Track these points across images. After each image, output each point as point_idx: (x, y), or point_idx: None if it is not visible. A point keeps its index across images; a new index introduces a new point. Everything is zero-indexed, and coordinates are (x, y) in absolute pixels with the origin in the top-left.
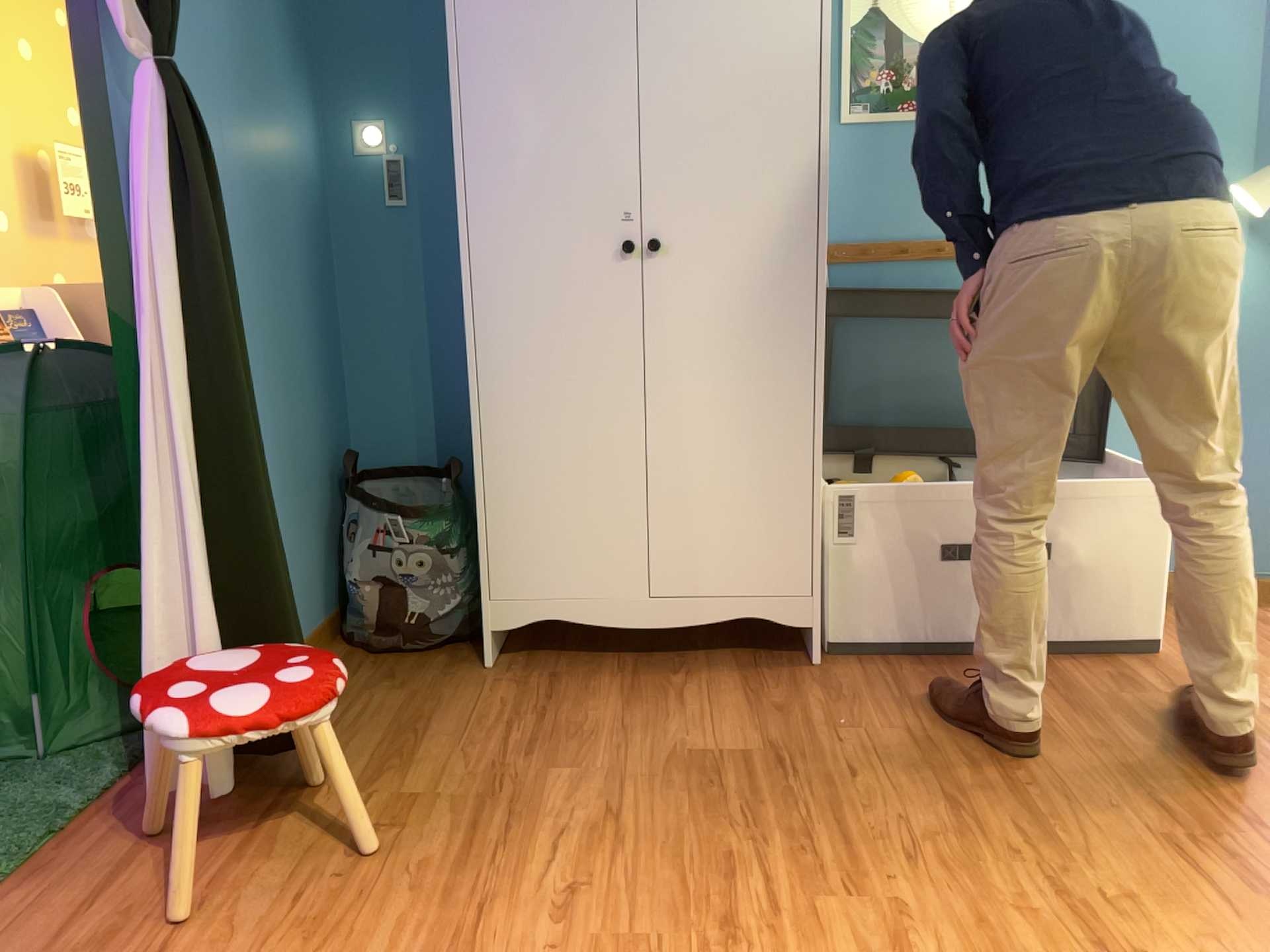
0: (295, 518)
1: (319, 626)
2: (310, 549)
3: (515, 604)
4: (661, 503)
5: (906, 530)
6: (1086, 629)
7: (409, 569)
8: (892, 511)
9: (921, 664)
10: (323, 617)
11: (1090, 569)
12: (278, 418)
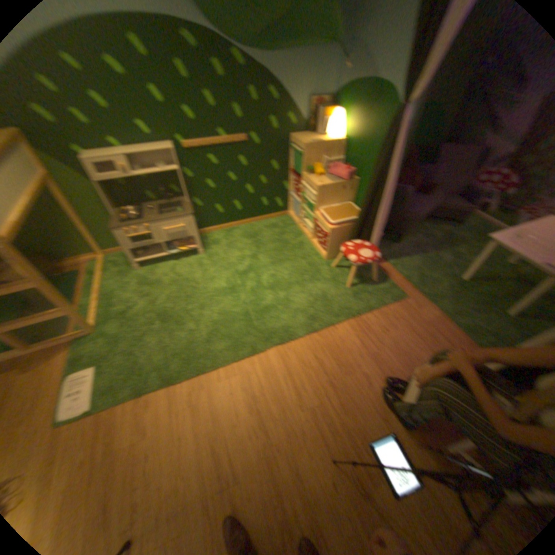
0: None
1: None
2: None
3: None
4: None
5: None
6: None
7: None
8: None
9: None
10: None
11: None
12: None
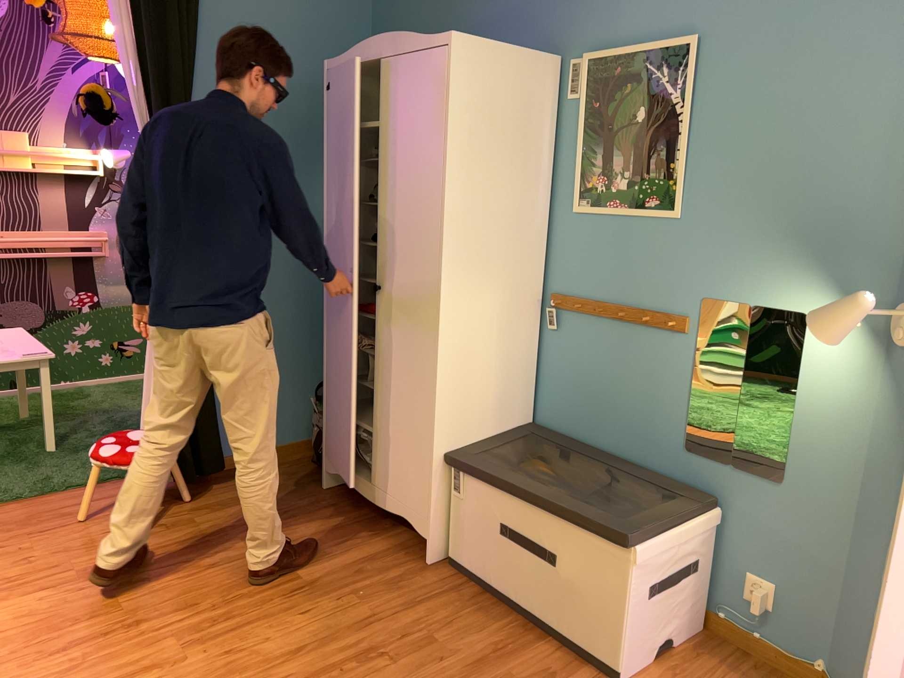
0: (289, 385)
1: (302, 440)
2: (302, 402)
3: (331, 461)
4: (381, 433)
5: (482, 503)
6: (573, 633)
7: (321, 426)
8: (476, 487)
9: (475, 596)
10: (309, 437)
11: (577, 588)
12: (282, 337)
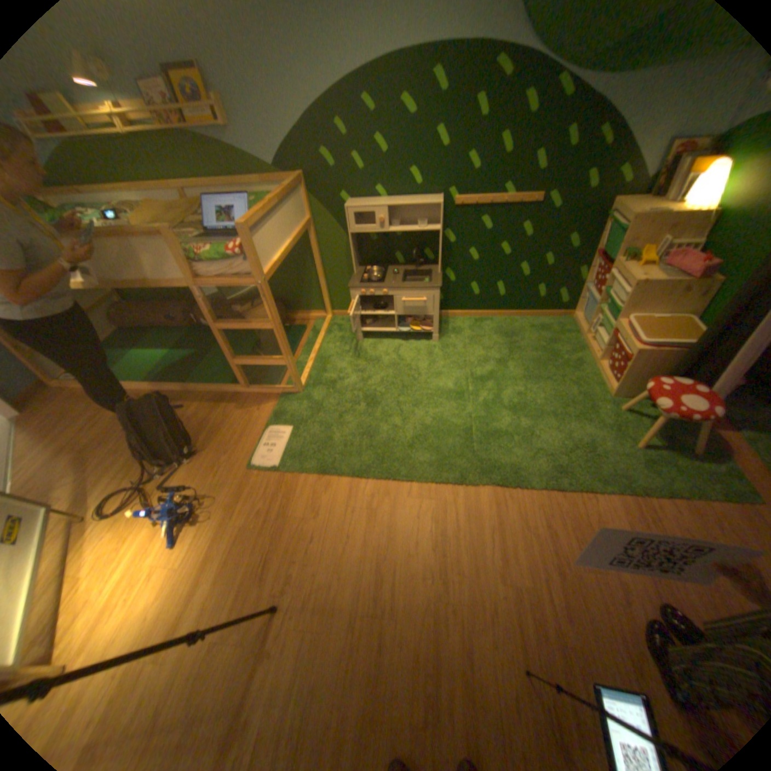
0: None
1: None
2: None
3: None
4: None
5: None
6: None
7: None
8: None
9: None
10: None
11: None
12: None
